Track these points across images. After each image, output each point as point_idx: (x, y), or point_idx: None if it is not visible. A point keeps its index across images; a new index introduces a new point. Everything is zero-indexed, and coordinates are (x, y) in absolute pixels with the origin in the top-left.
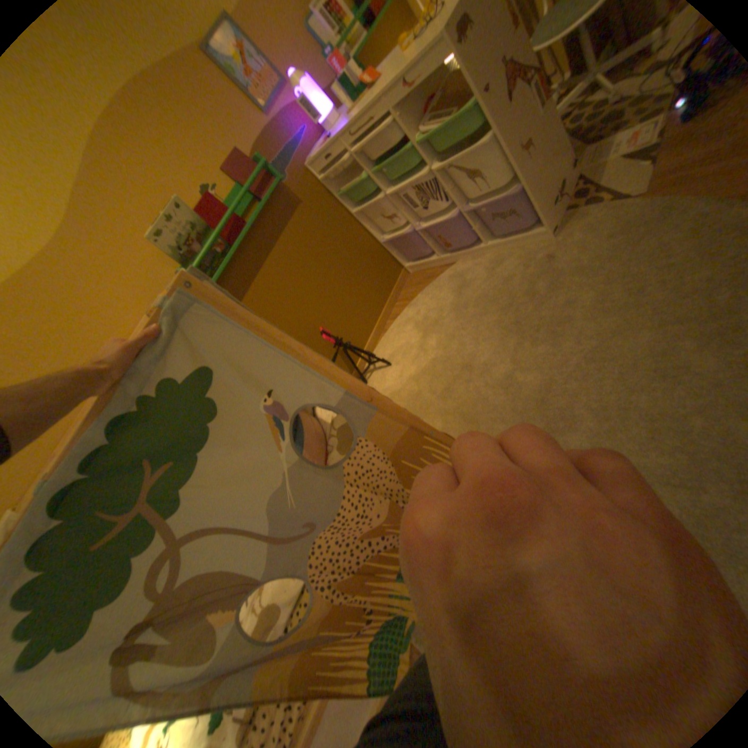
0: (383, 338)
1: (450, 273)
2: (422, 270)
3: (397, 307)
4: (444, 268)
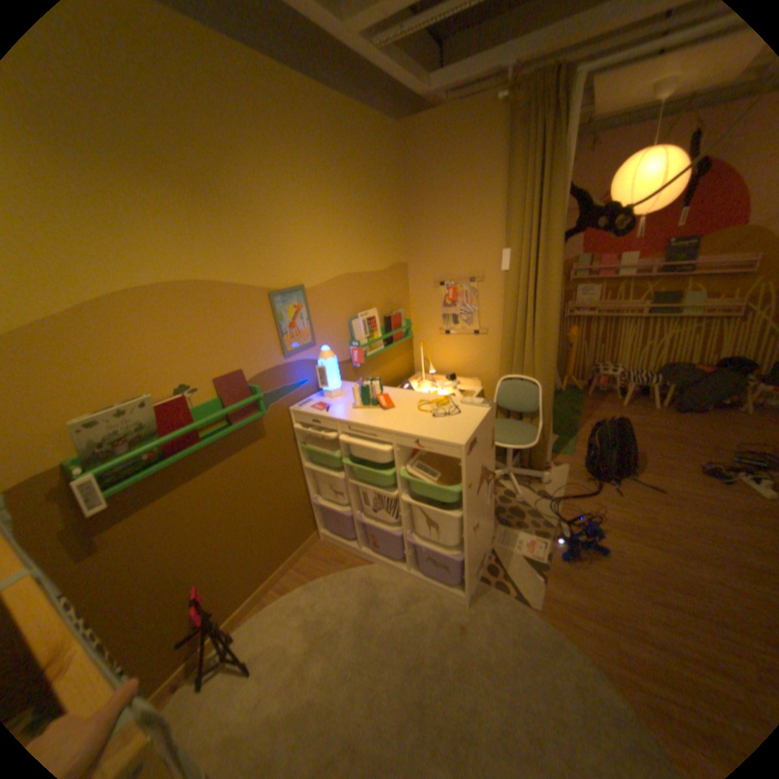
0: (254, 616)
1: (363, 575)
2: (333, 546)
3: (289, 577)
4: (357, 562)
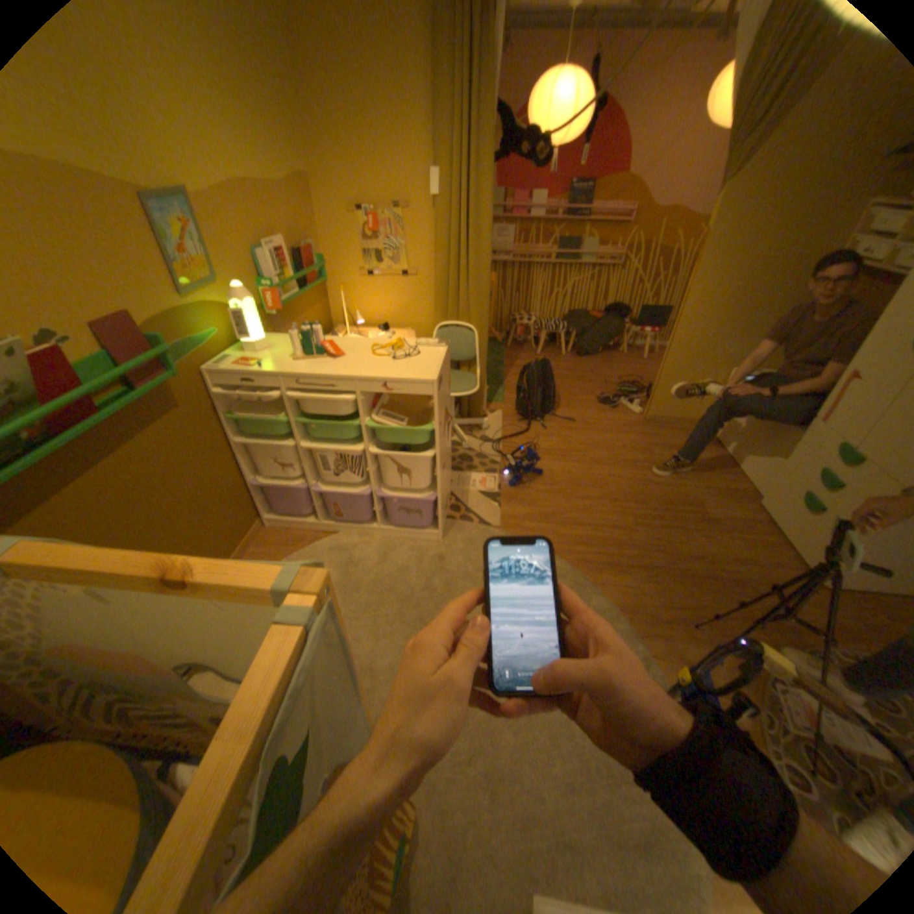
0: None
1: (329, 545)
2: (284, 529)
3: None
4: (318, 536)
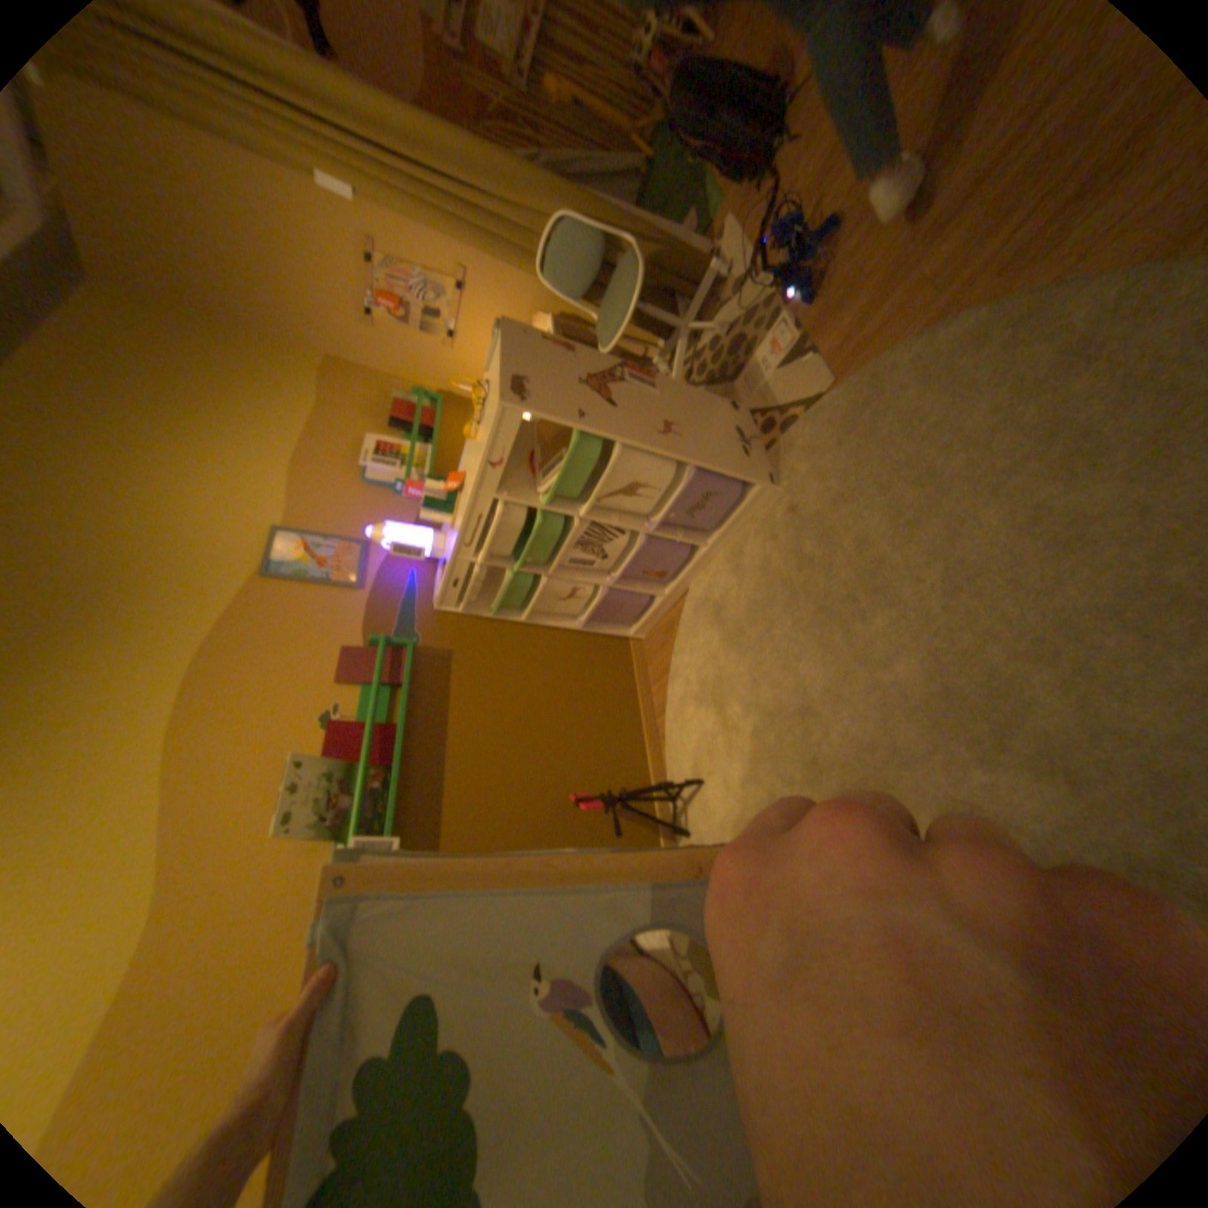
0: (668, 750)
1: (693, 606)
2: (657, 626)
3: (658, 693)
4: (682, 606)
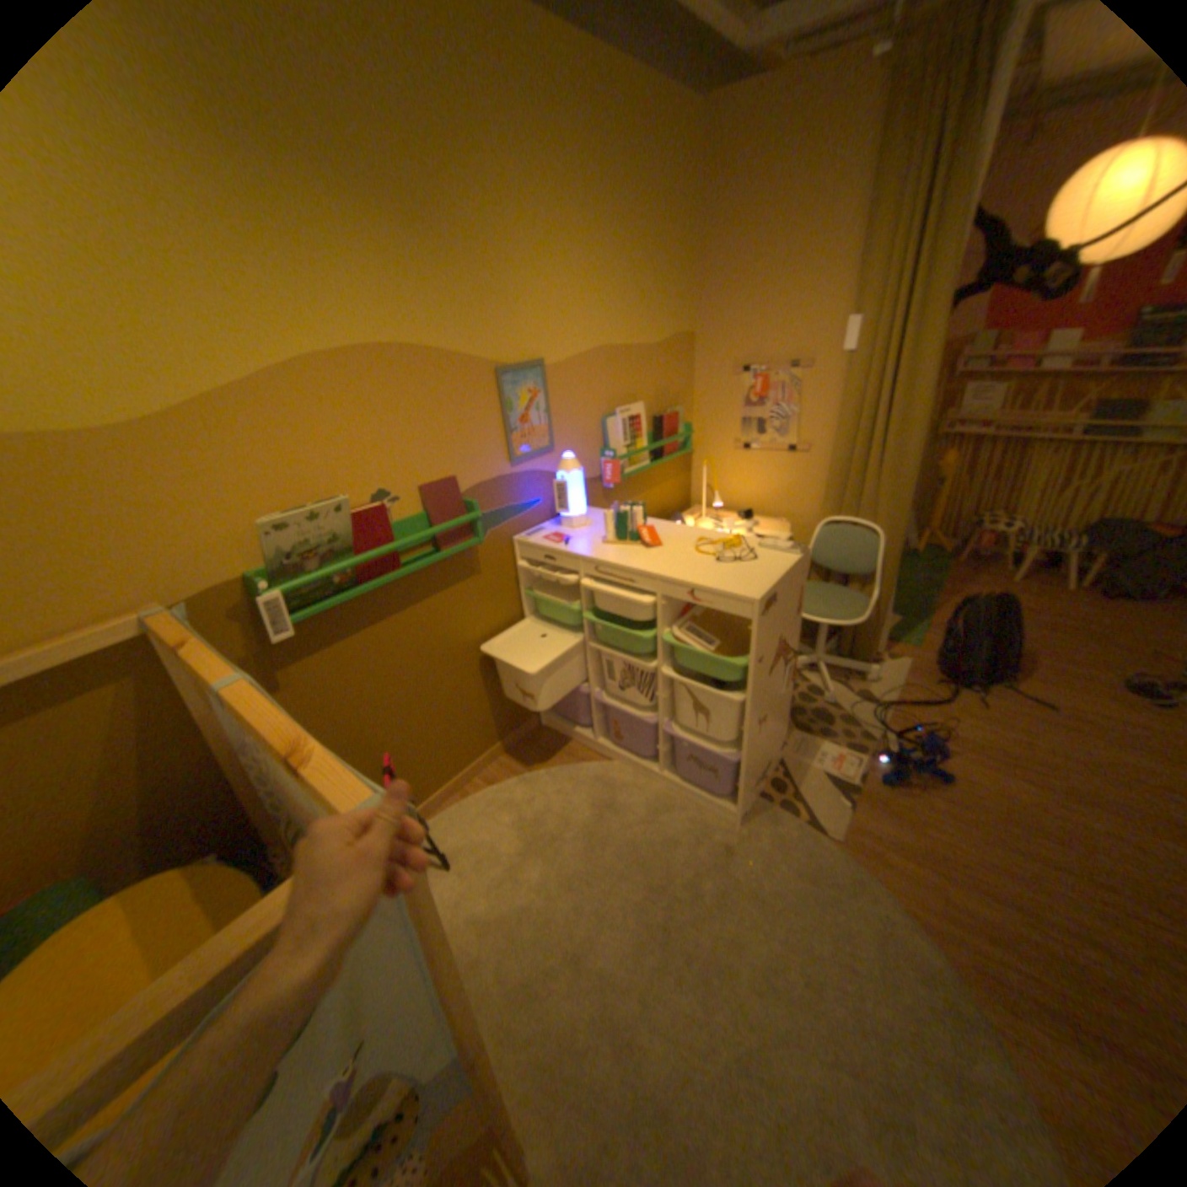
0: (454, 805)
1: (597, 773)
2: (559, 734)
3: (500, 765)
4: (590, 757)
